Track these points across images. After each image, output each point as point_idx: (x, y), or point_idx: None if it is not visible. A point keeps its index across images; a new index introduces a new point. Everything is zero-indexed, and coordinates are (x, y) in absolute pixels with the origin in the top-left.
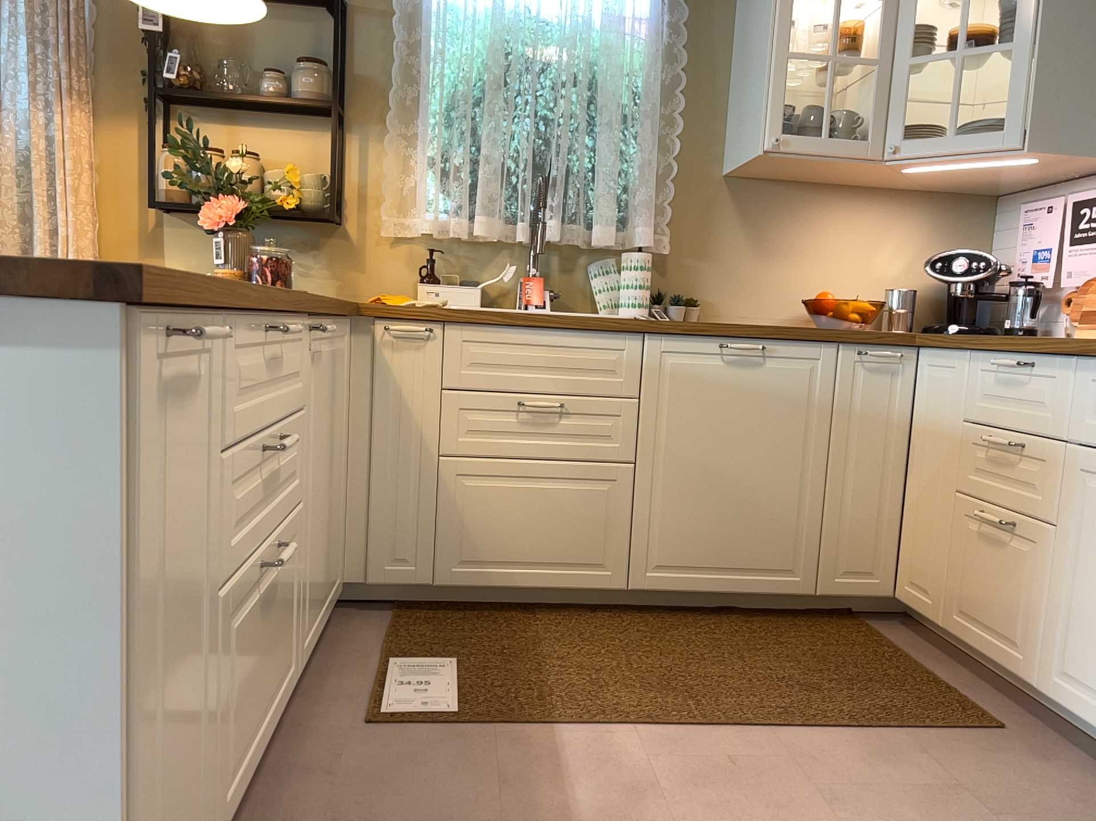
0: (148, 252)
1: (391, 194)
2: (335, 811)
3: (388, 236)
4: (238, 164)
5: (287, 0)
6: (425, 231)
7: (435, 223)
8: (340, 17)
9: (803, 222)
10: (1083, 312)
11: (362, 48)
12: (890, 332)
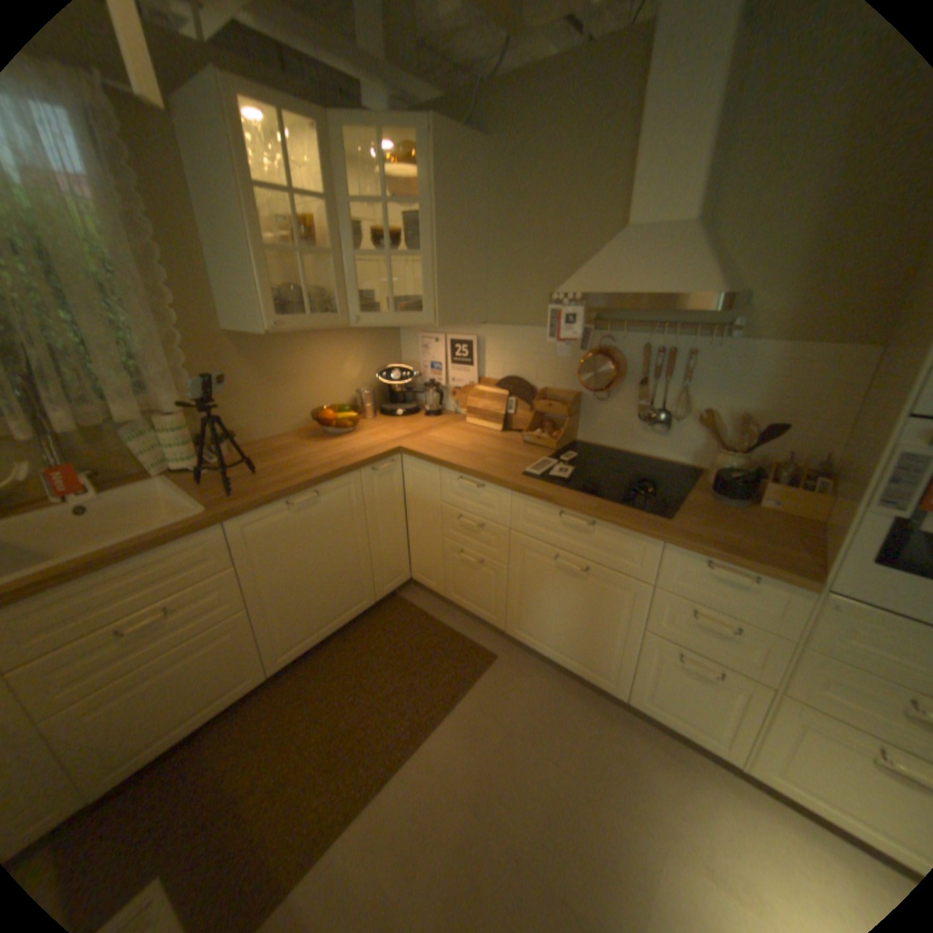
0: None
1: None
2: None
3: None
4: None
5: None
6: None
7: None
8: None
9: (292, 358)
10: (465, 406)
11: None
12: (382, 446)
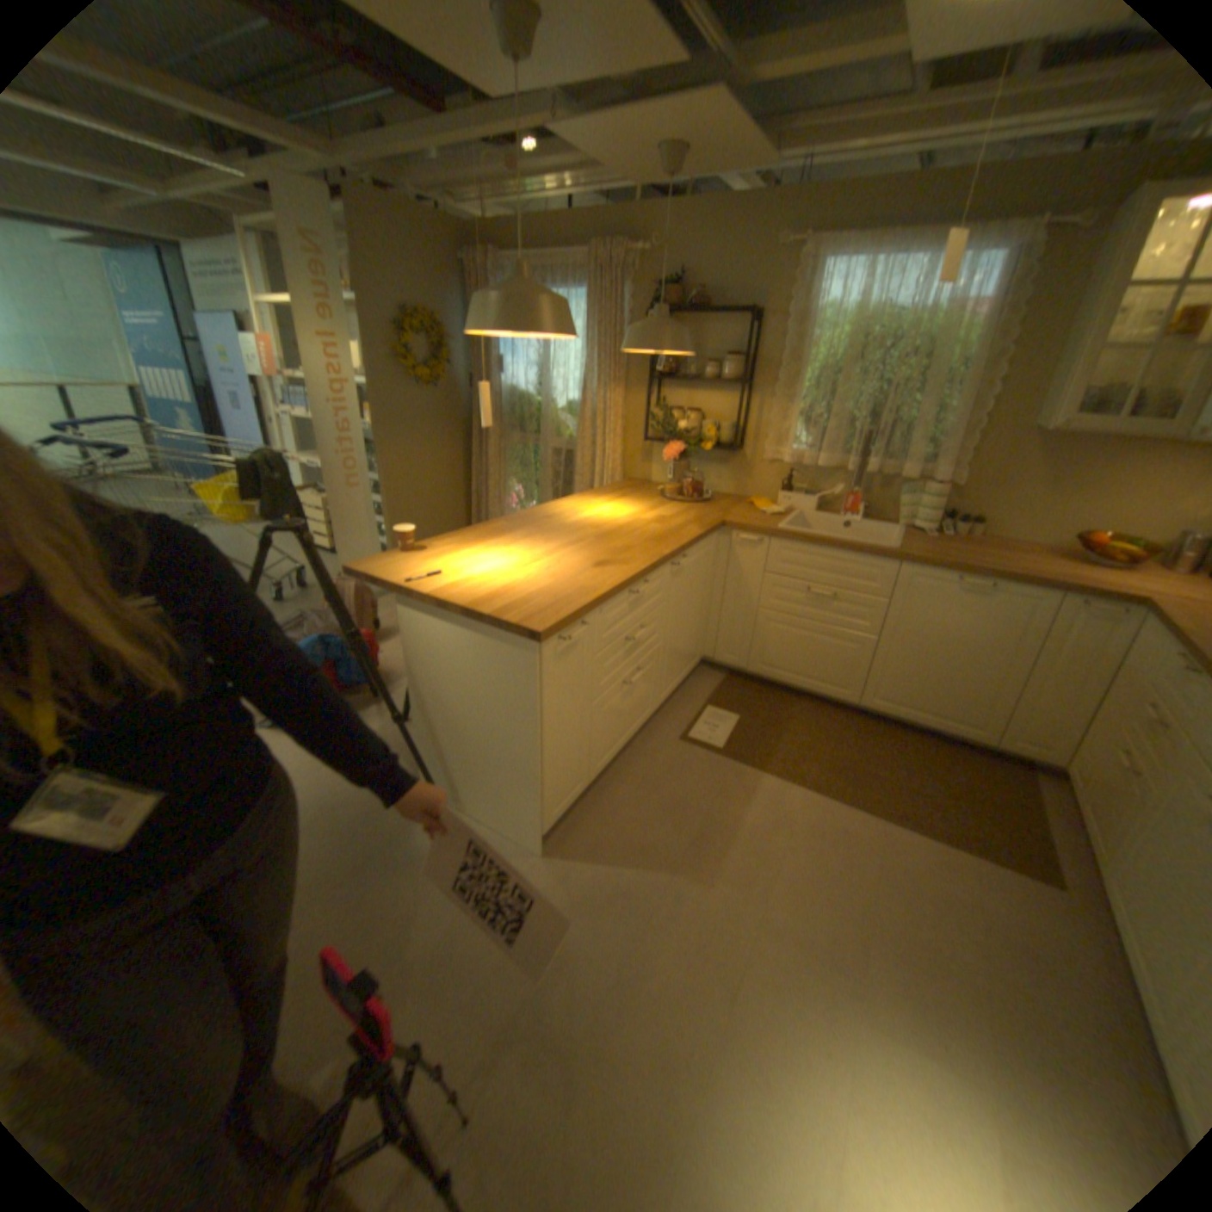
0: (642, 460)
1: (771, 434)
2: (649, 777)
3: (766, 459)
4: (687, 417)
5: (725, 310)
6: (786, 462)
7: (793, 457)
8: (751, 325)
9: (1109, 467)
10: None
11: (767, 337)
12: (1127, 589)
